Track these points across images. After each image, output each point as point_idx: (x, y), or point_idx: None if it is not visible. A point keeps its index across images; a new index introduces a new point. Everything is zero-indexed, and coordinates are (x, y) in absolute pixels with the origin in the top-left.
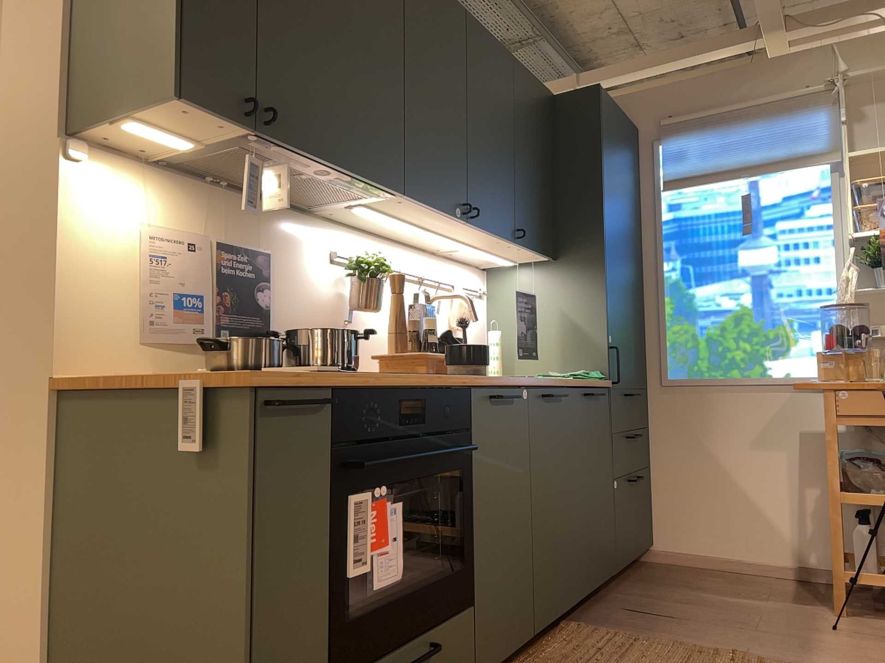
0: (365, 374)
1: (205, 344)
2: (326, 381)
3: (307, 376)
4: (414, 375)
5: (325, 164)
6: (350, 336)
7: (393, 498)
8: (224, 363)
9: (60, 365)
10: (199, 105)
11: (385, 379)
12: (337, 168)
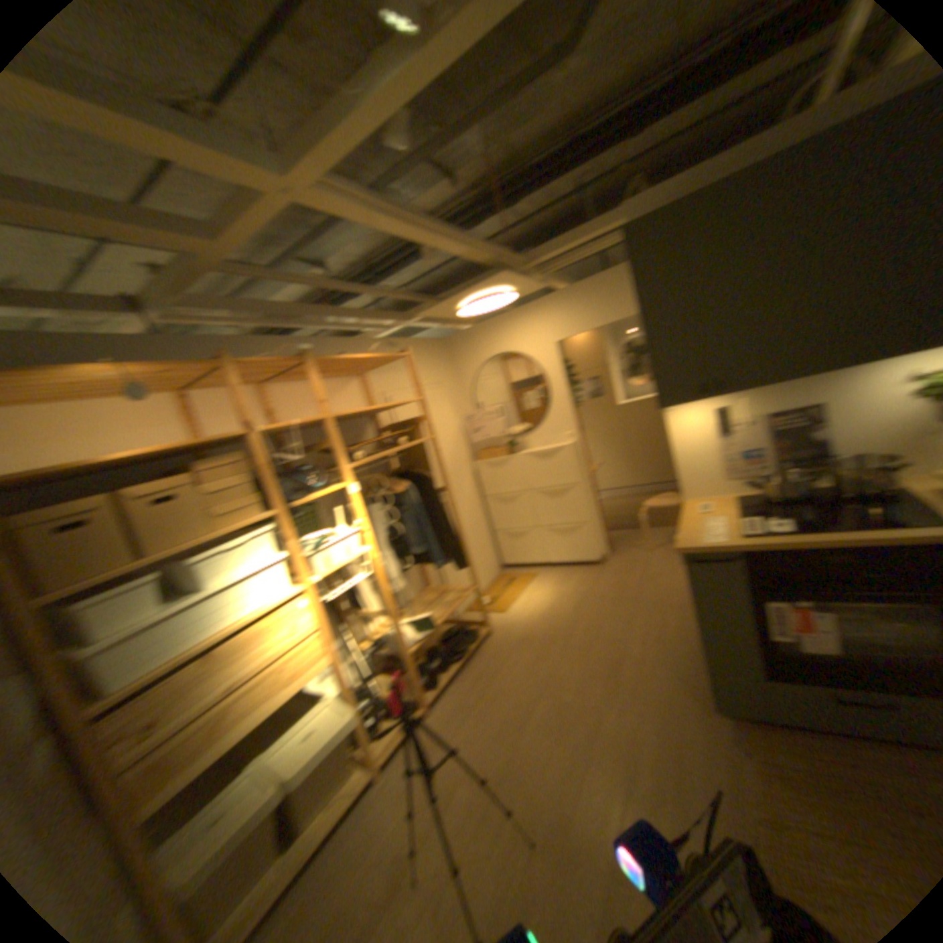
0: (789, 538)
1: (762, 479)
2: (741, 548)
3: (727, 545)
4: (861, 534)
5: (789, 380)
6: (876, 471)
7: (853, 606)
8: (767, 493)
9: (686, 496)
10: (675, 404)
11: (807, 542)
12: (805, 376)
